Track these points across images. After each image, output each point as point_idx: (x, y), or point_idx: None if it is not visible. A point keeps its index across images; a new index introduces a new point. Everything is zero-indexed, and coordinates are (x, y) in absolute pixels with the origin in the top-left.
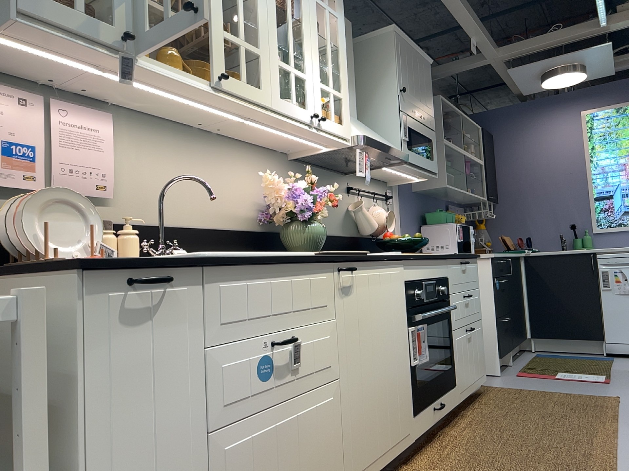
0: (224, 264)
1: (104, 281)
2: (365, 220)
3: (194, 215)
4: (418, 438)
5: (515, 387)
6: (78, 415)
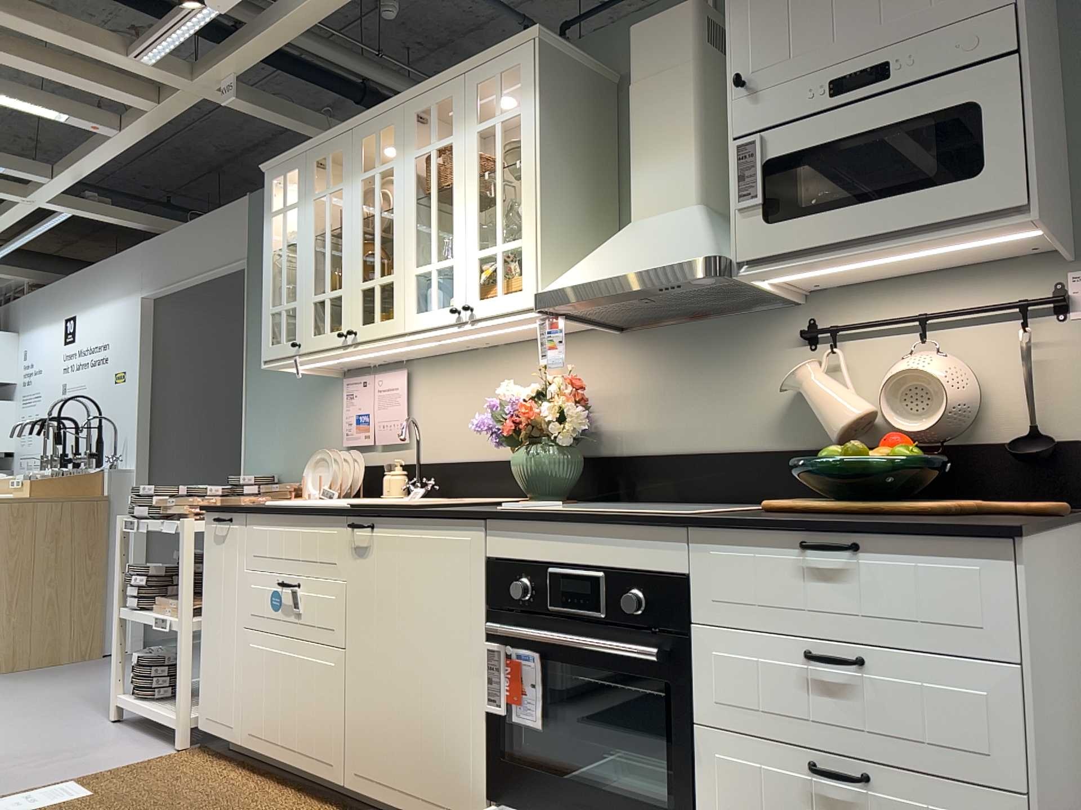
0: (253, 512)
1: (212, 517)
2: (816, 408)
3: (475, 447)
4: None
5: None
6: (204, 583)
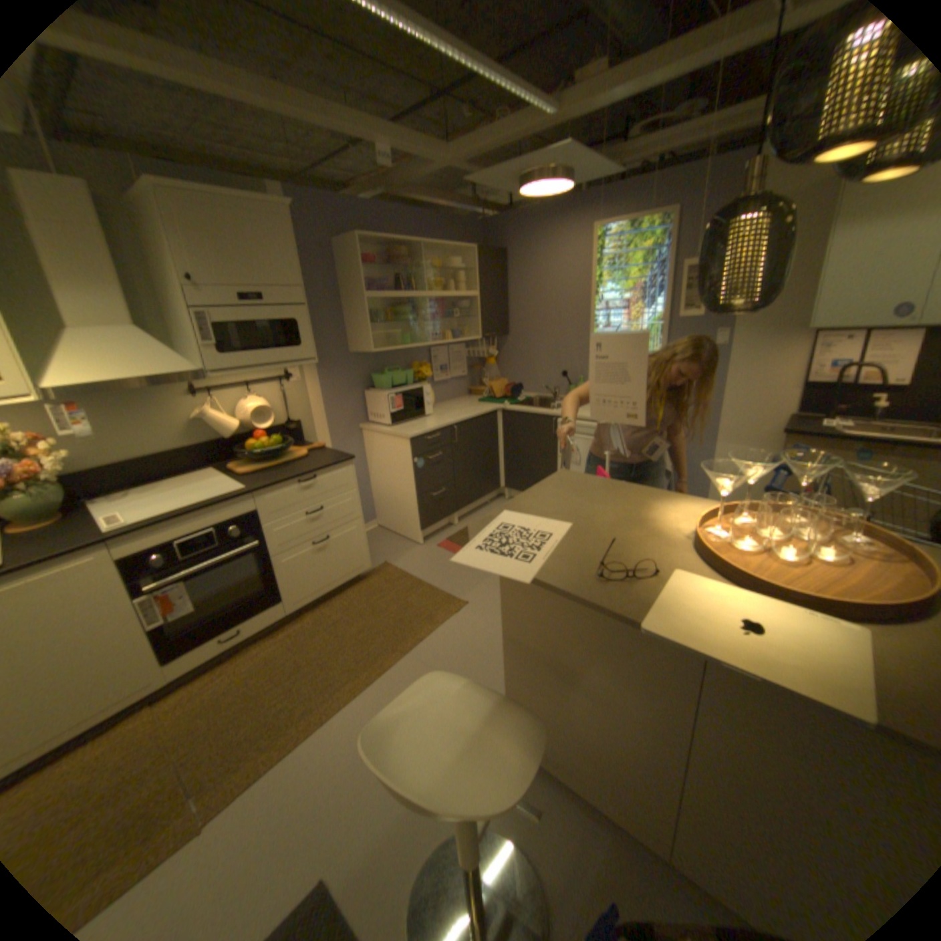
0: None
1: None
2: (215, 425)
3: None
4: (175, 678)
5: (407, 570)
6: None
